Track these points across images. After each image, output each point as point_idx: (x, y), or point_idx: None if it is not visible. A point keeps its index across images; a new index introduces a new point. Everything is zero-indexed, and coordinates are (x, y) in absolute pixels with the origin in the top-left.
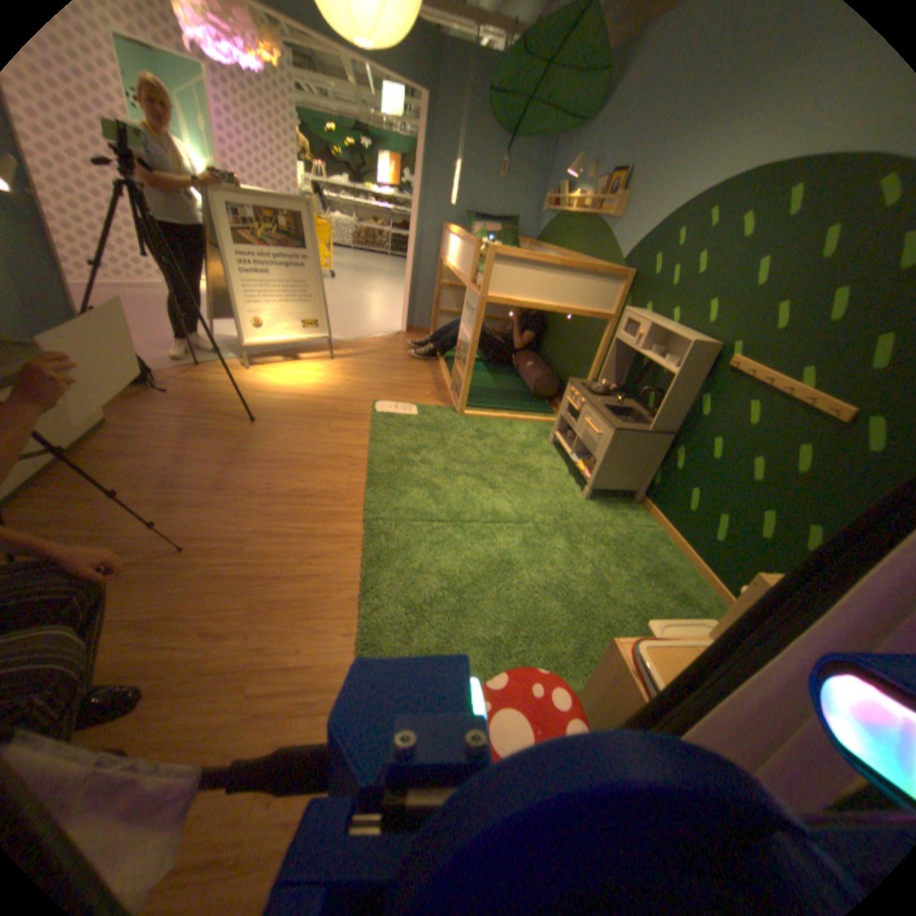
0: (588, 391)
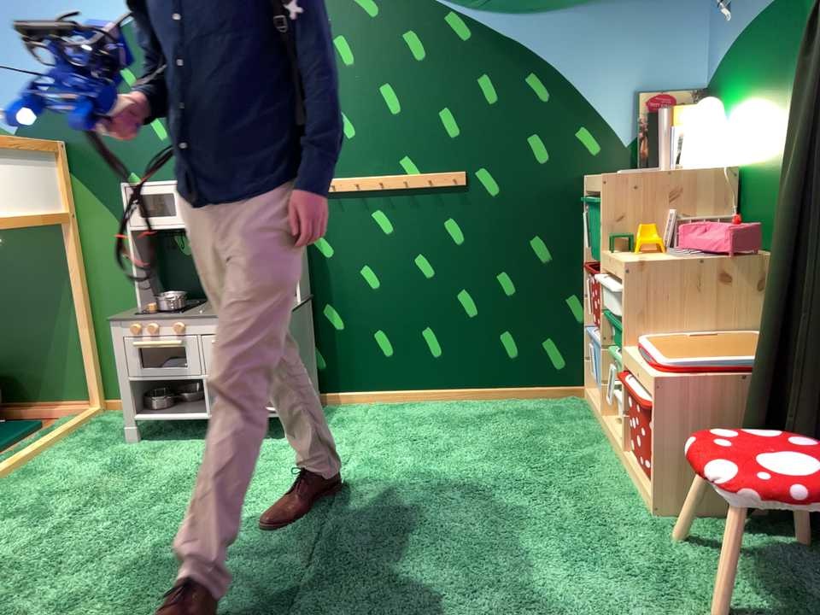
0: (163, 314)
